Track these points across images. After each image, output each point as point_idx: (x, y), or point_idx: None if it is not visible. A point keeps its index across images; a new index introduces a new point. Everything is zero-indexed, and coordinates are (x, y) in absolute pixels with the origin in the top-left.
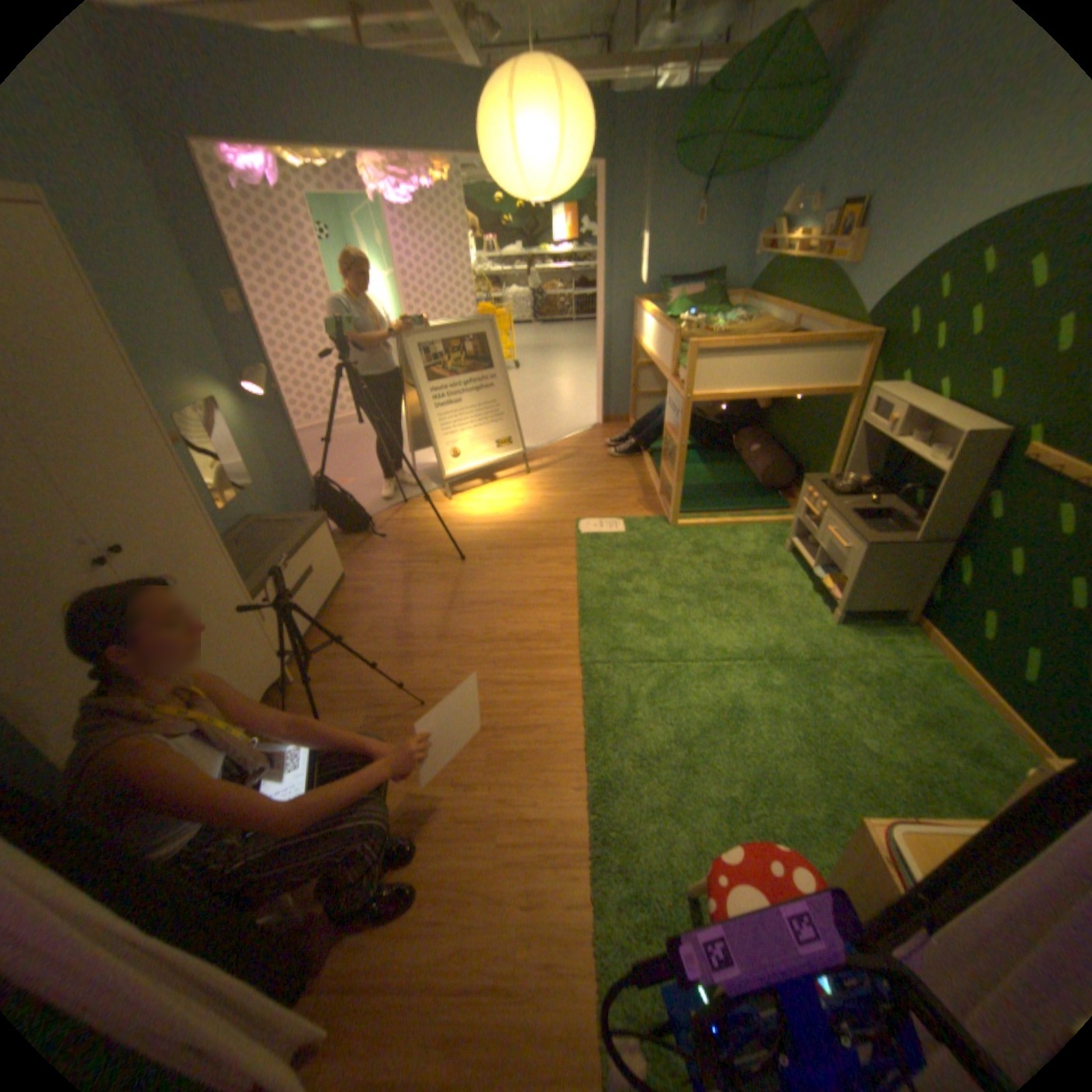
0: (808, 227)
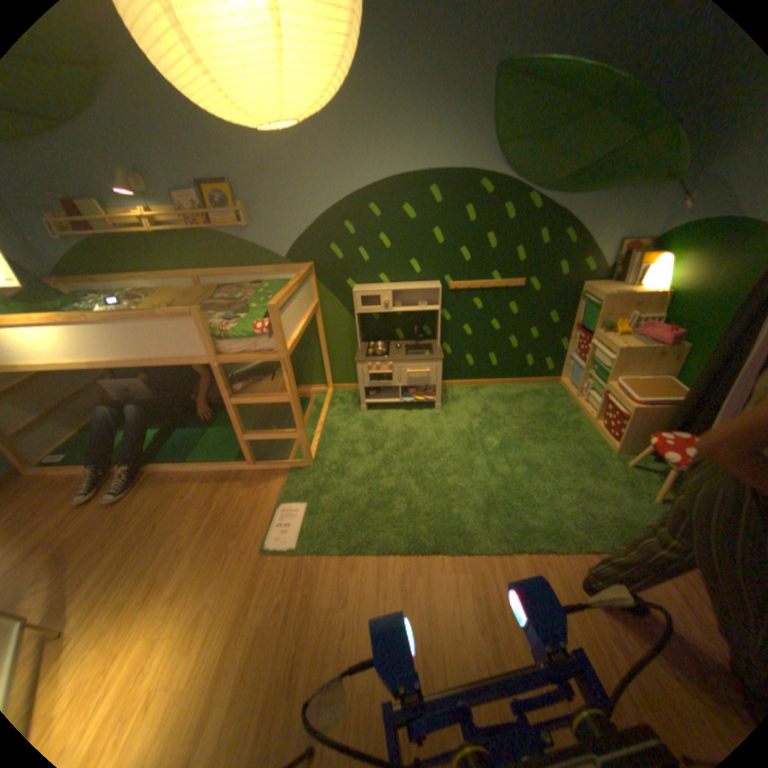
0: (138, 204)
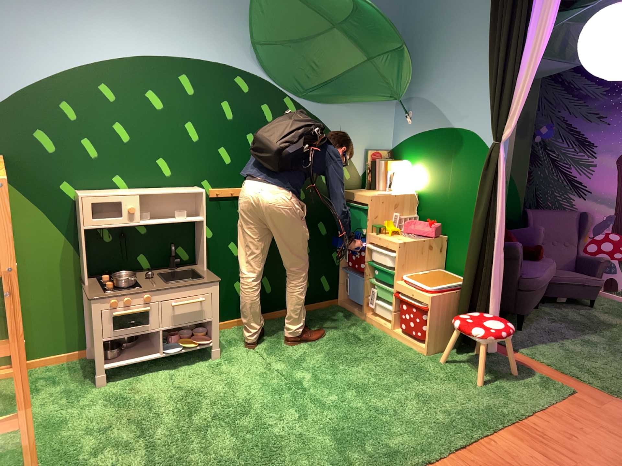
0: None
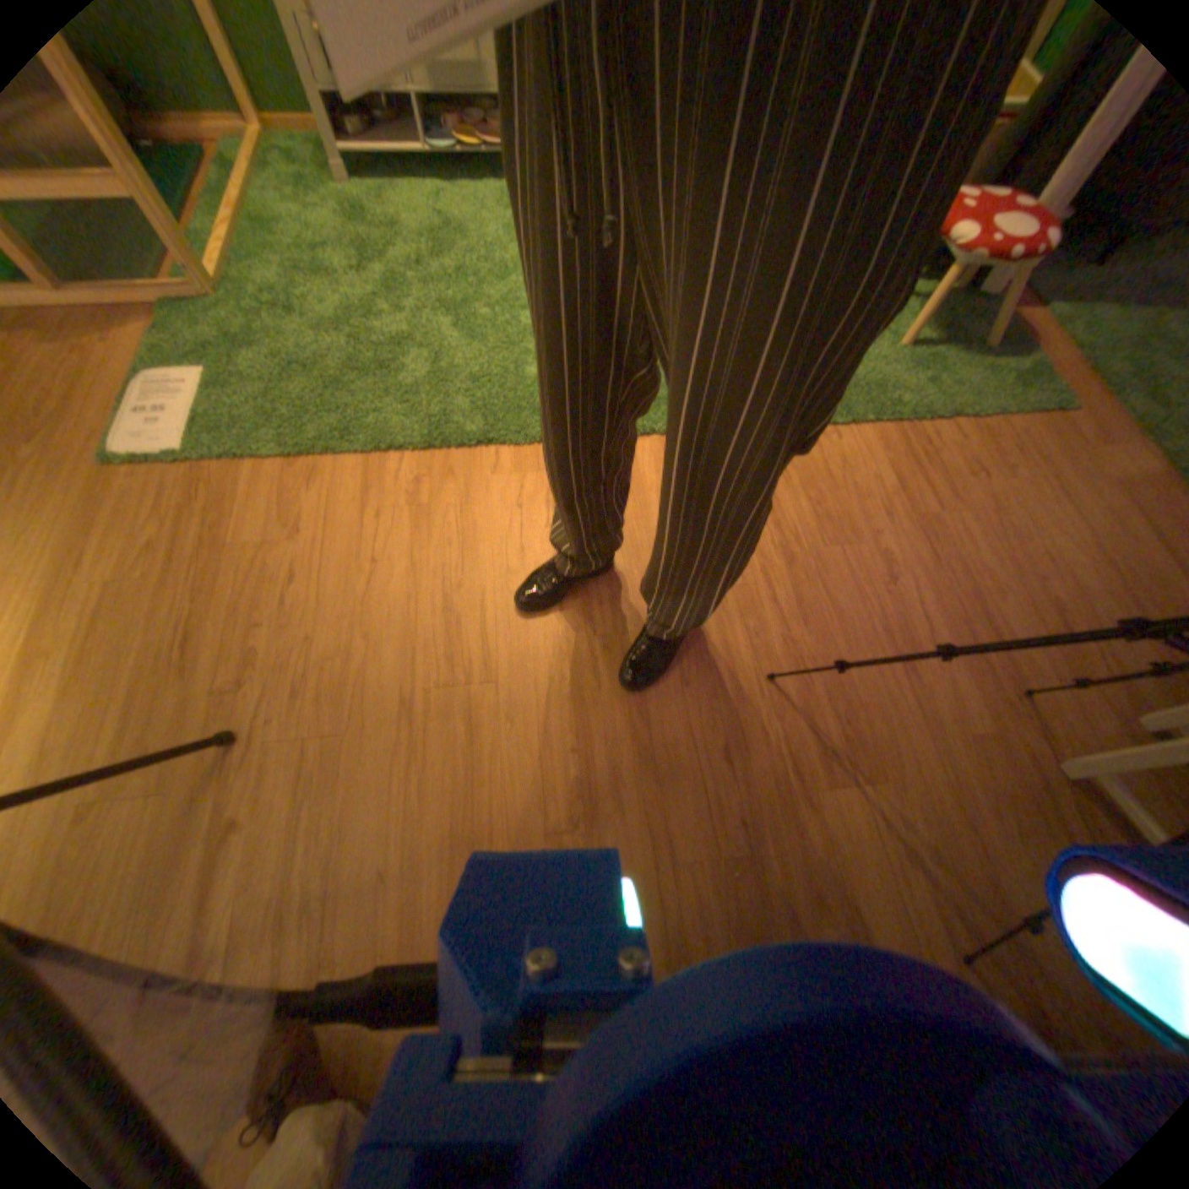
0: None
